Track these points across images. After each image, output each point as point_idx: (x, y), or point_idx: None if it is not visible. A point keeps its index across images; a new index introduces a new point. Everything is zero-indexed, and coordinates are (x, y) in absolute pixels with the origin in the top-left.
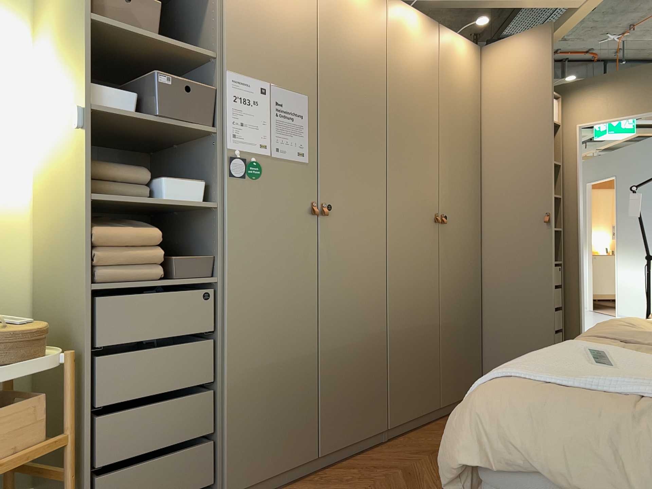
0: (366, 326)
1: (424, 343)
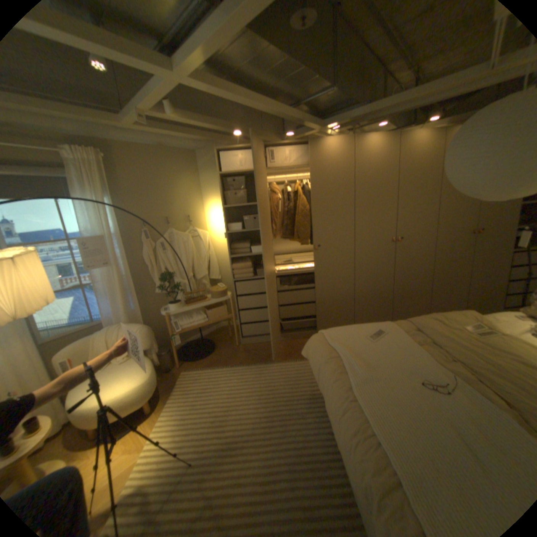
0: (340, 290)
1: (379, 297)
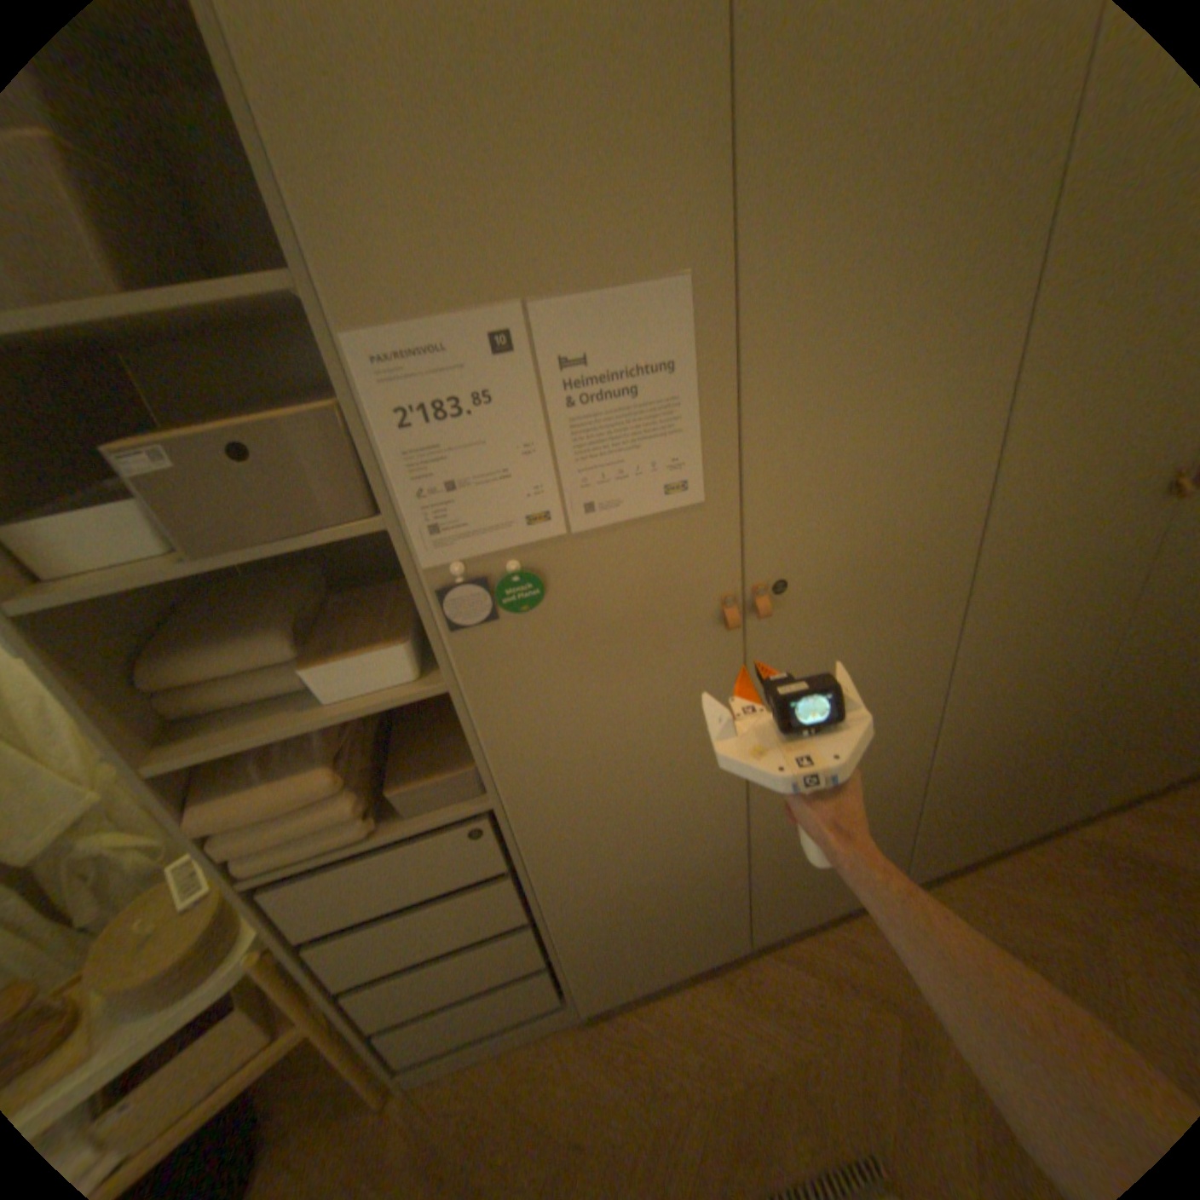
0: (870, 775)
1: (1029, 757)
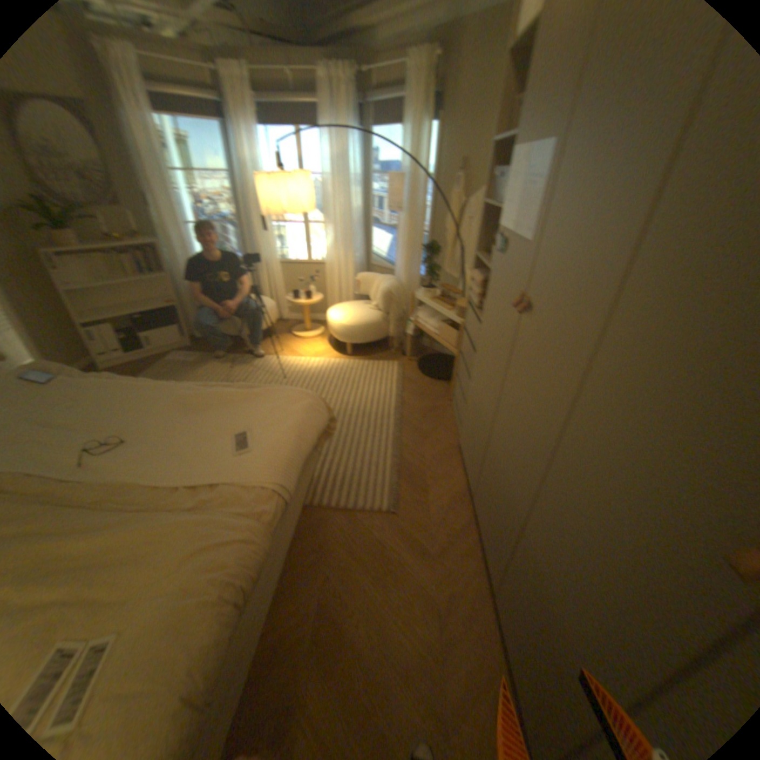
0: (512, 475)
1: (551, 651)
